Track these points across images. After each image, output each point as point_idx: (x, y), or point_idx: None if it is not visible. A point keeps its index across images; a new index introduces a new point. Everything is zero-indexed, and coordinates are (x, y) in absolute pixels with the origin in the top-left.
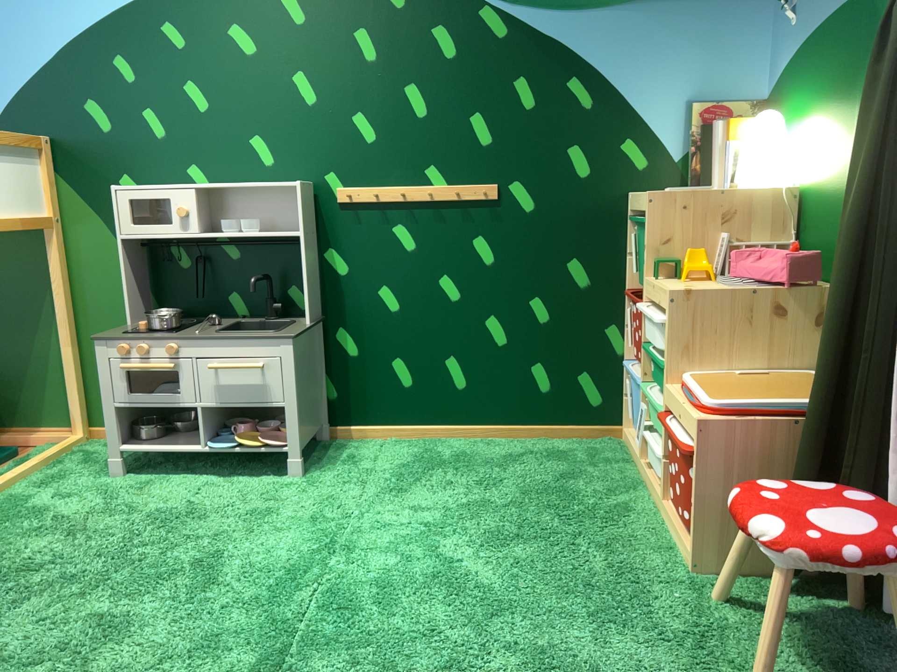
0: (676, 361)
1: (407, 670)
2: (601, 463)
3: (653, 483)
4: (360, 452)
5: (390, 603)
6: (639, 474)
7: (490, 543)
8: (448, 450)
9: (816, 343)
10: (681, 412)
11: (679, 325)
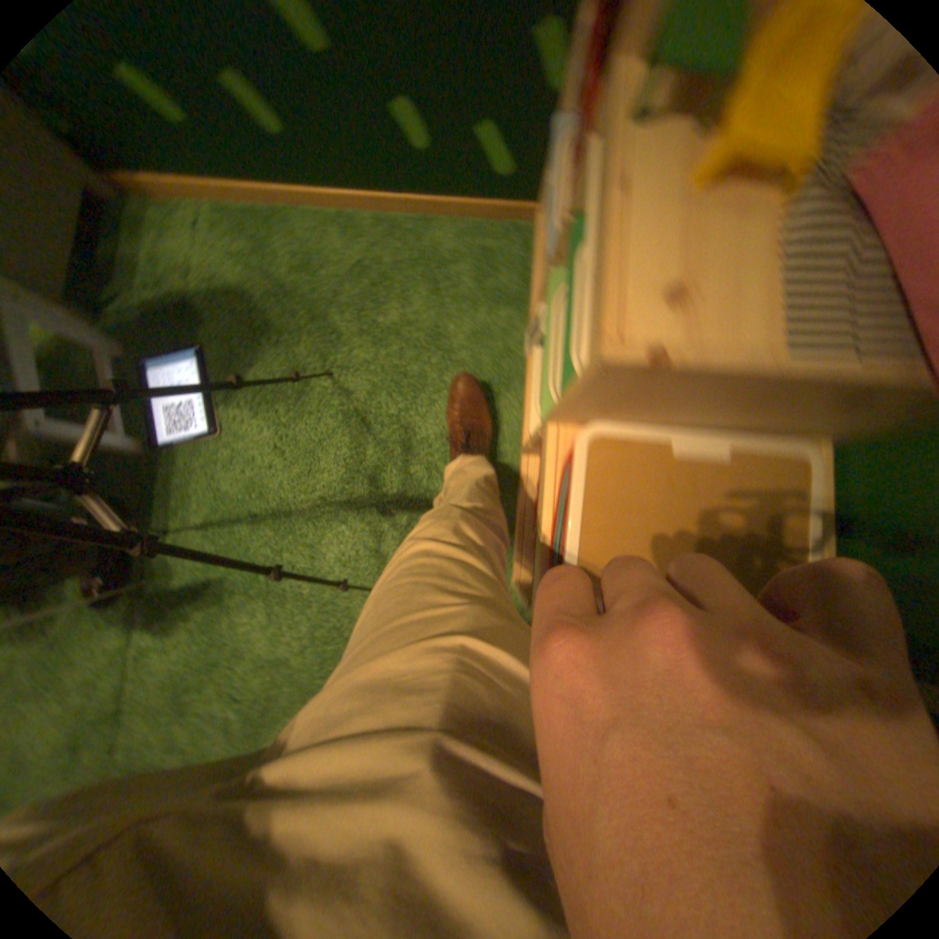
0: (569, 421)
1: (221, 718)
2: (482, 305)
3: (523, 399)
4: (161, 245)
5: (206, 620)
6: (520, 348)
7: (314, 509)
8: (284, 245)
9: (861, 434)
10: (537, 517)
11: (592, 401)
